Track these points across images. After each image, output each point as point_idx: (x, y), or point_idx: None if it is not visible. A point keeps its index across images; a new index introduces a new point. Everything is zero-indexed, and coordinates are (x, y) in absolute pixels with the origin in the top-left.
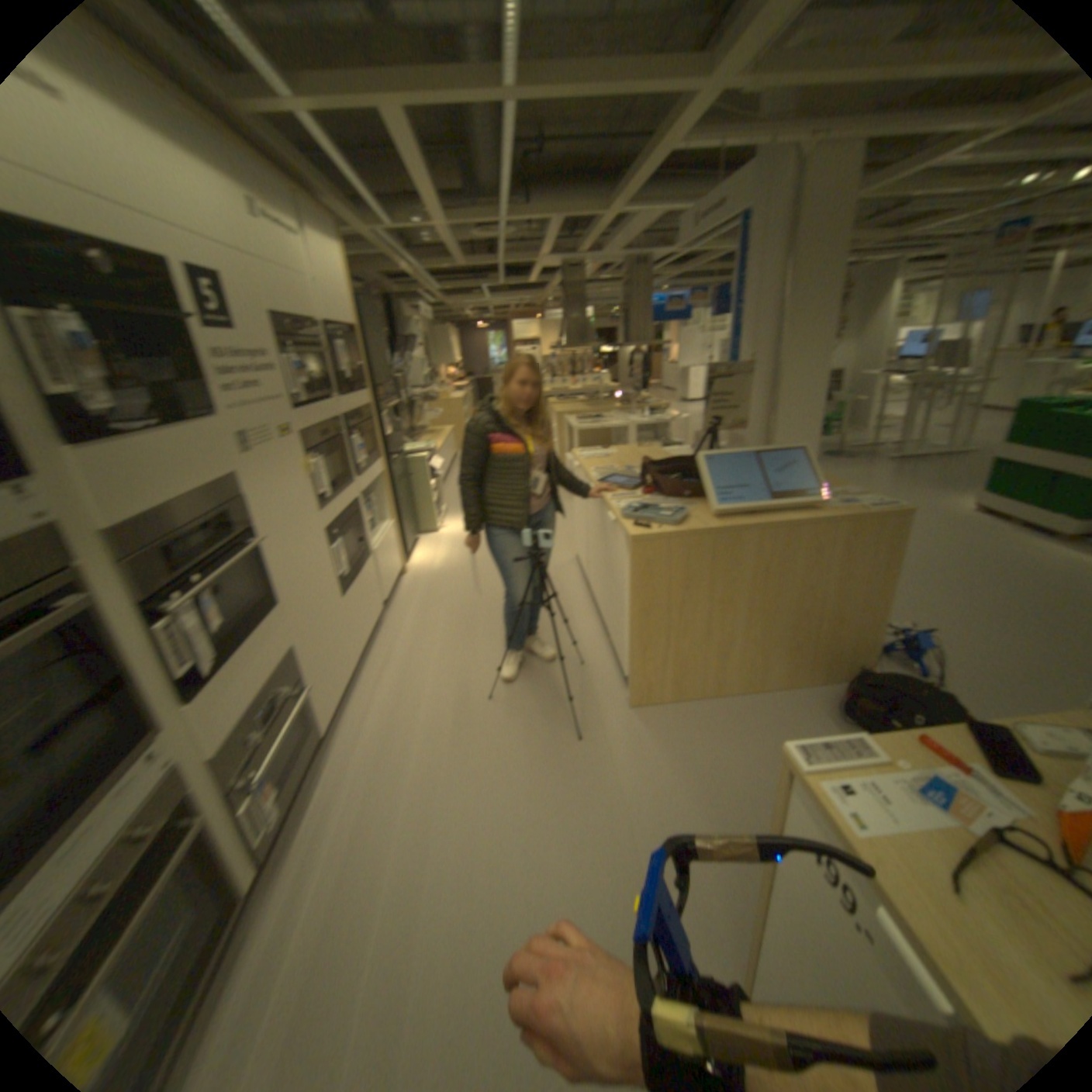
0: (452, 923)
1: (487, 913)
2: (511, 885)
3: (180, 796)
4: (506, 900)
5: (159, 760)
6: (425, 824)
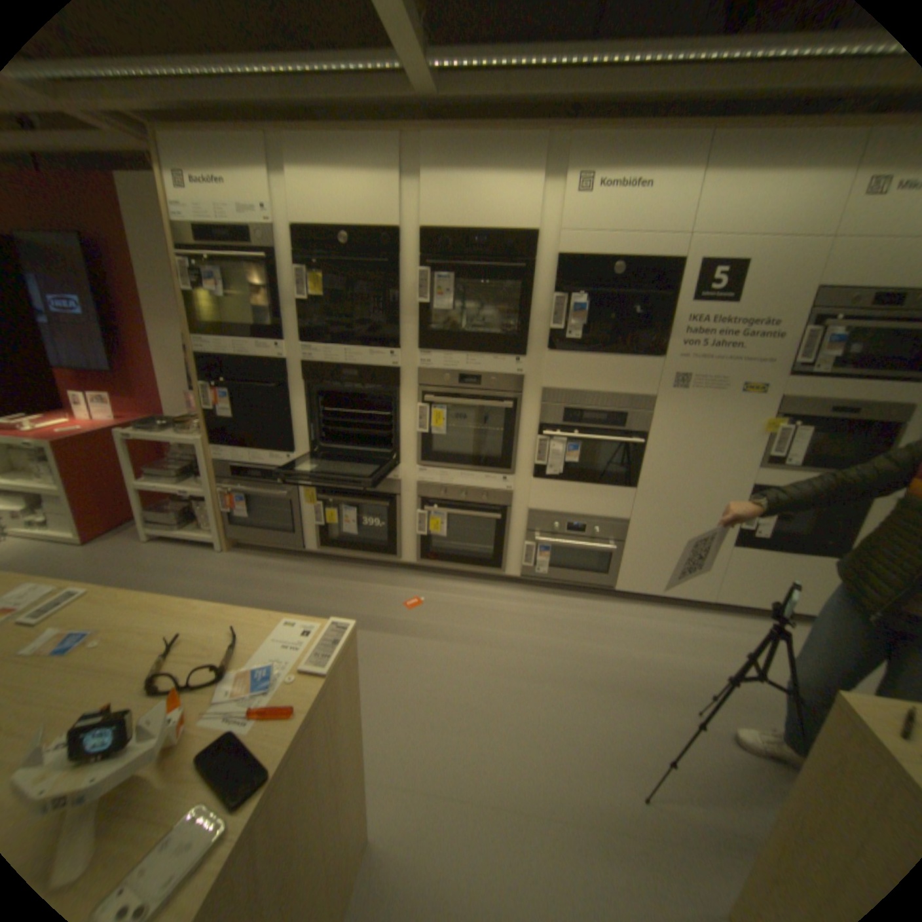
0: (481, 667)
1: (482, 686)
2: (498, 703)
3: (504, 504)
4: (488, 699)
5: (505, 484)
6: (551, 657)
